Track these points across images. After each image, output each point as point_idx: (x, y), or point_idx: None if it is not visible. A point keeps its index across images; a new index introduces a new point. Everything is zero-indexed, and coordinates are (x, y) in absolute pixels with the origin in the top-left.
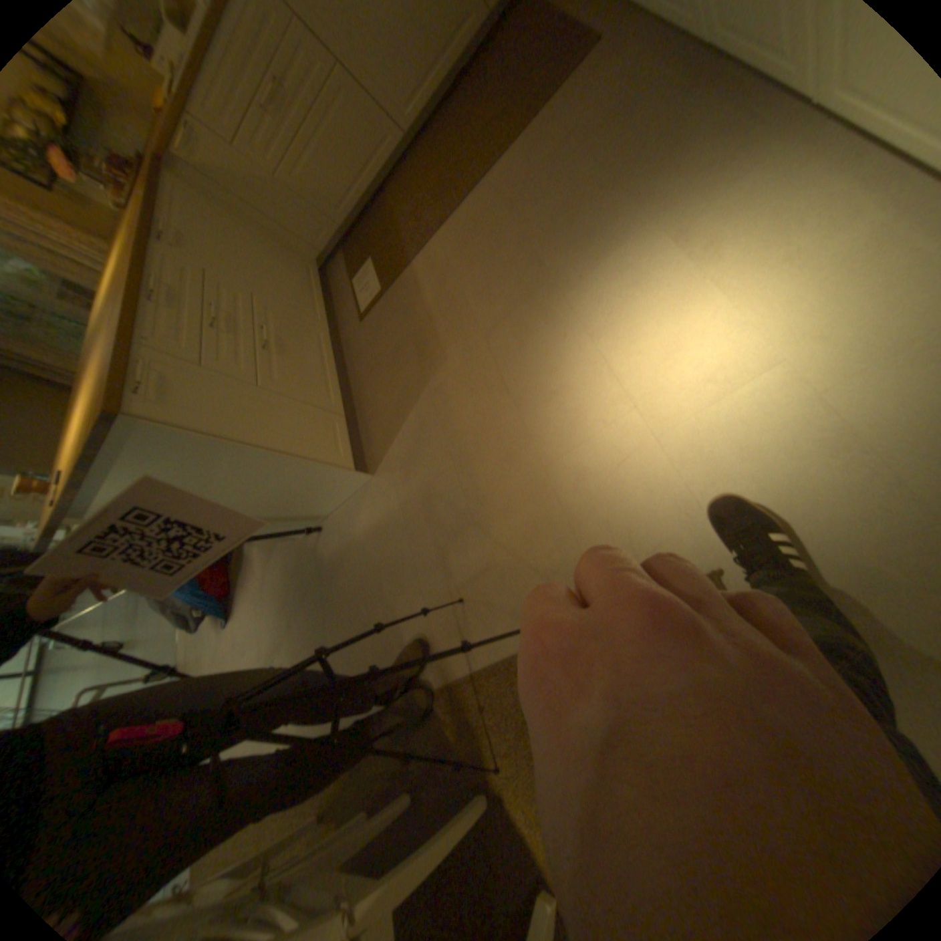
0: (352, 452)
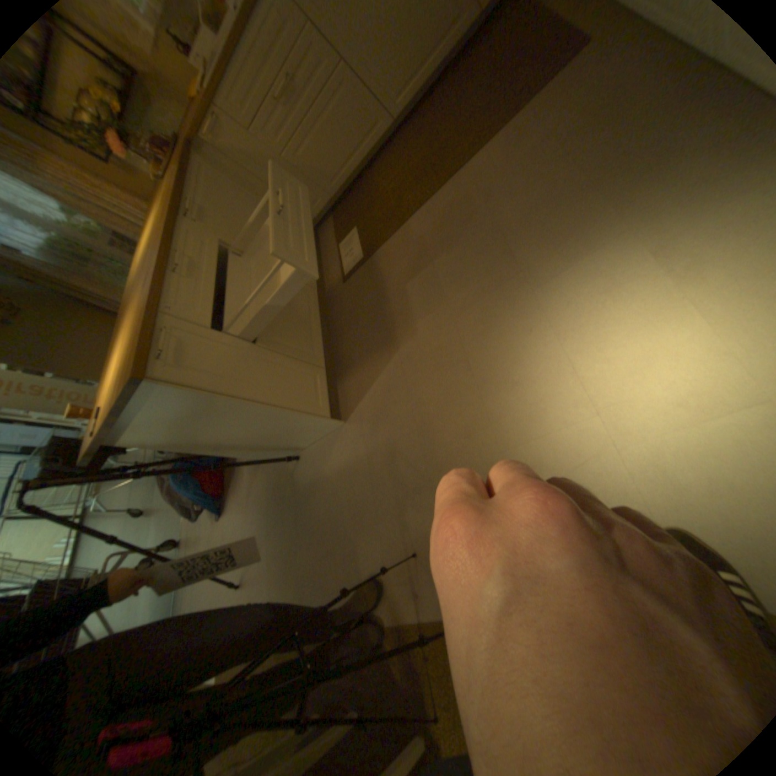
0: (329, 401)
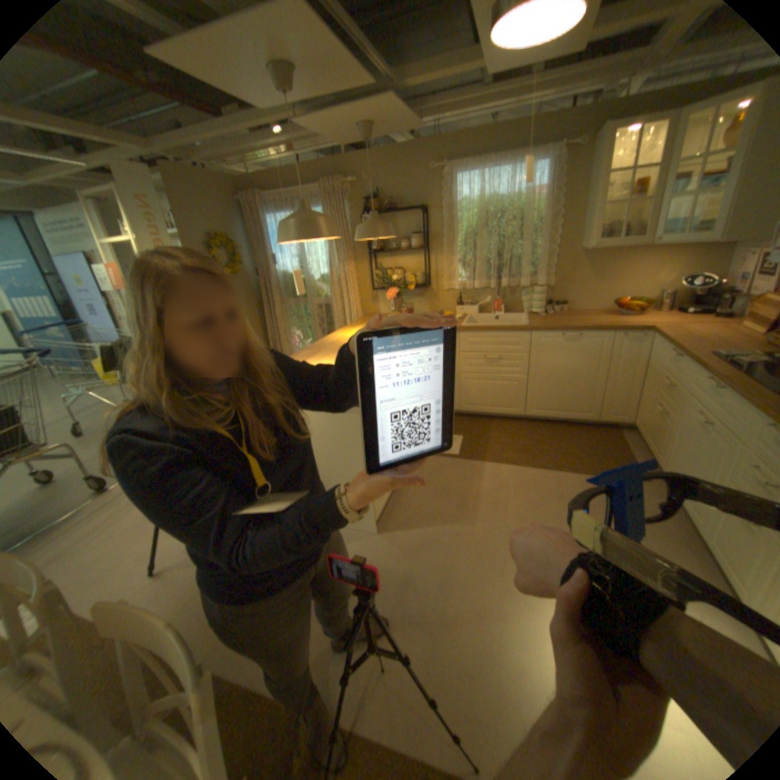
0: (380, 511)
